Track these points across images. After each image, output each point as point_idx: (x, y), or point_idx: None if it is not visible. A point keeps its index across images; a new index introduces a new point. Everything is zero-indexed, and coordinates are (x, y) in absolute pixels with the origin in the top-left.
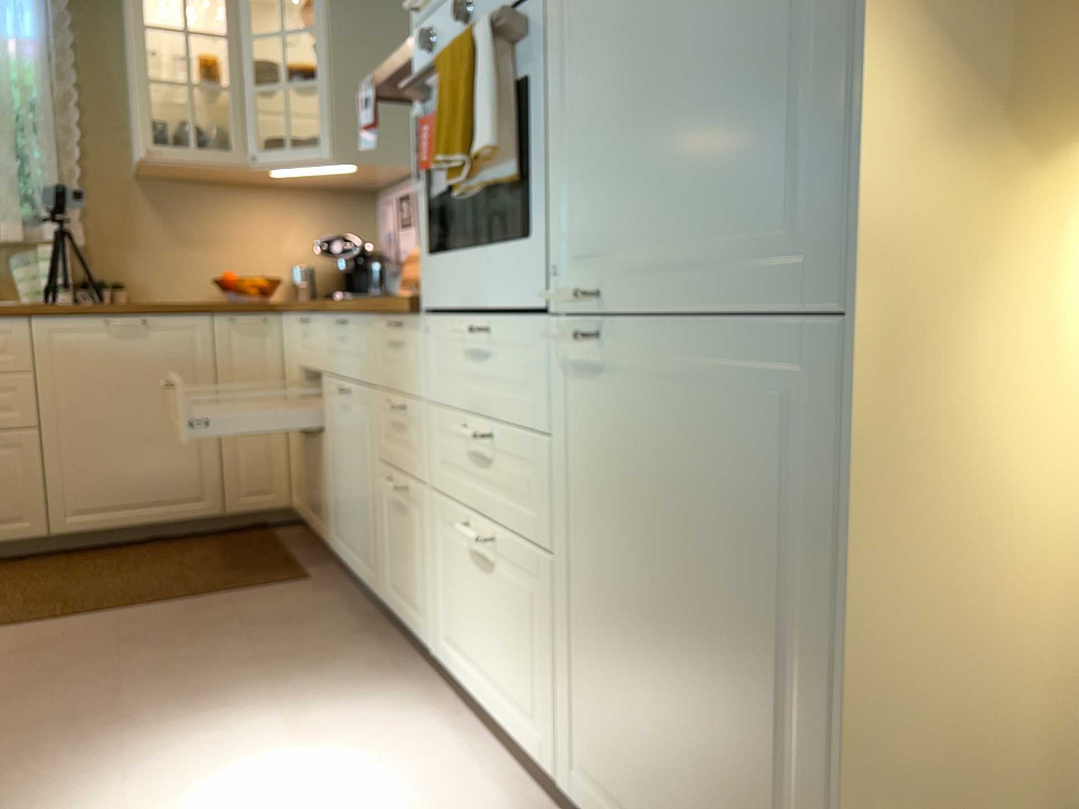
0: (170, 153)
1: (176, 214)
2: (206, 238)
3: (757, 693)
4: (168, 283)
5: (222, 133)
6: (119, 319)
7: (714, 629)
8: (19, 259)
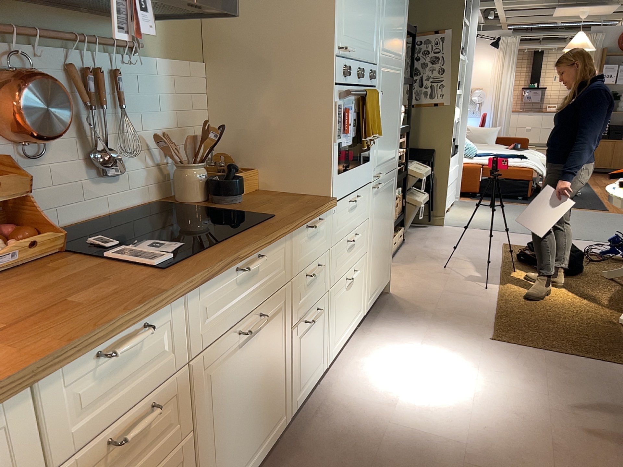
0: None
1: None
2: None
3: (388, 234)
4: None
5: None
6: None
7: (386, 229)
8: None
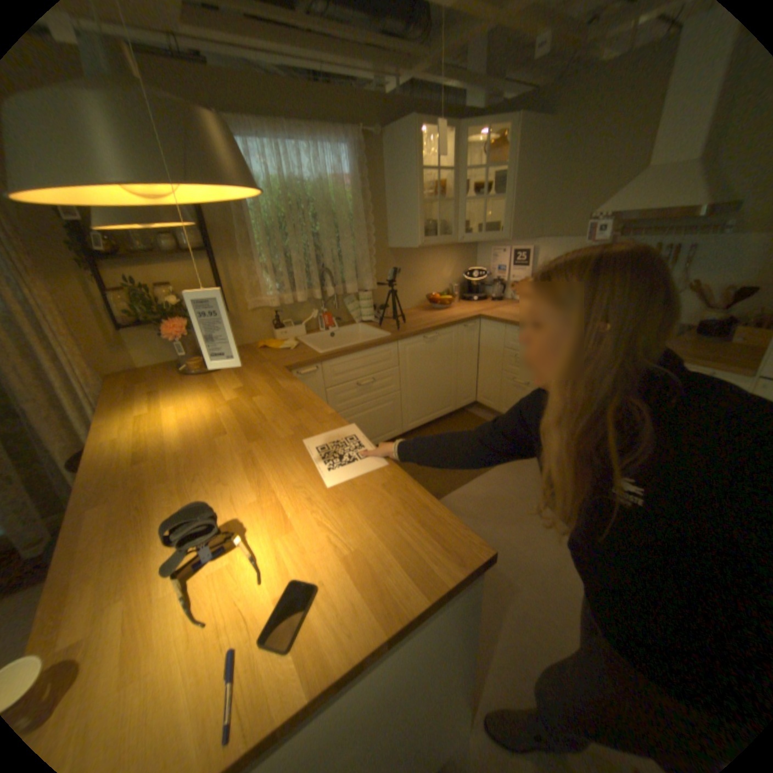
0: (430, 242)
1: (404, 266)
2: (415, 276)
3: None
4: (401, 301)
5: (444, 226)
6: (428, 335)
7: None
8: (349, 301)
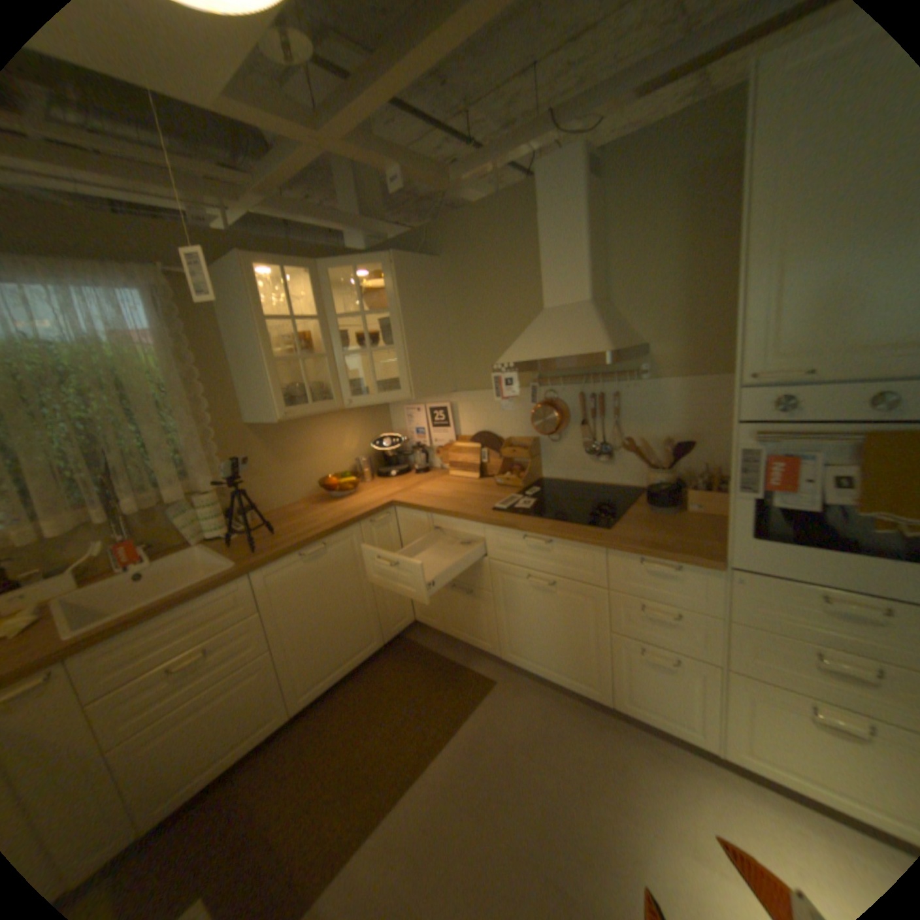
0: (297, 412)
1: (276, 444)
2: (298, 455)
3: None
4: (280, 493)
5: (320, 388)
6: (307, 549)
7: None
8: (175, 511)
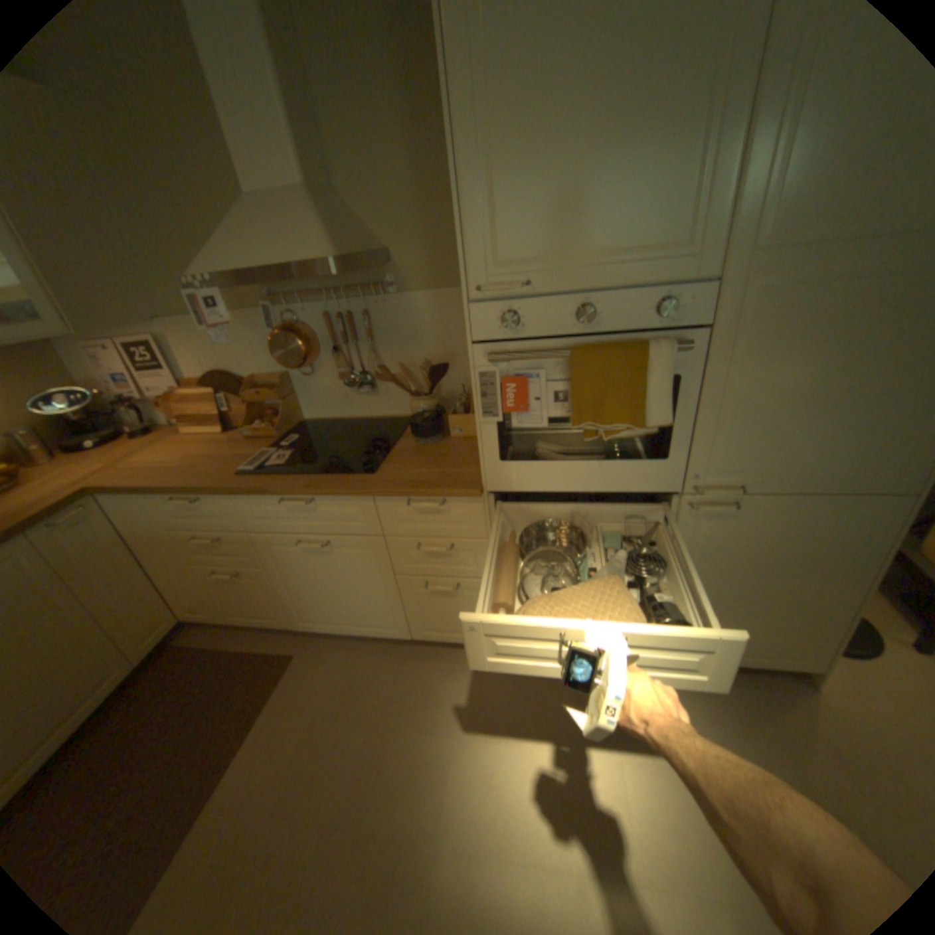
0: None
1: None
2: None
3: (812, 601)
4: None
5: None
6: None
7: (790, 589)
8: None
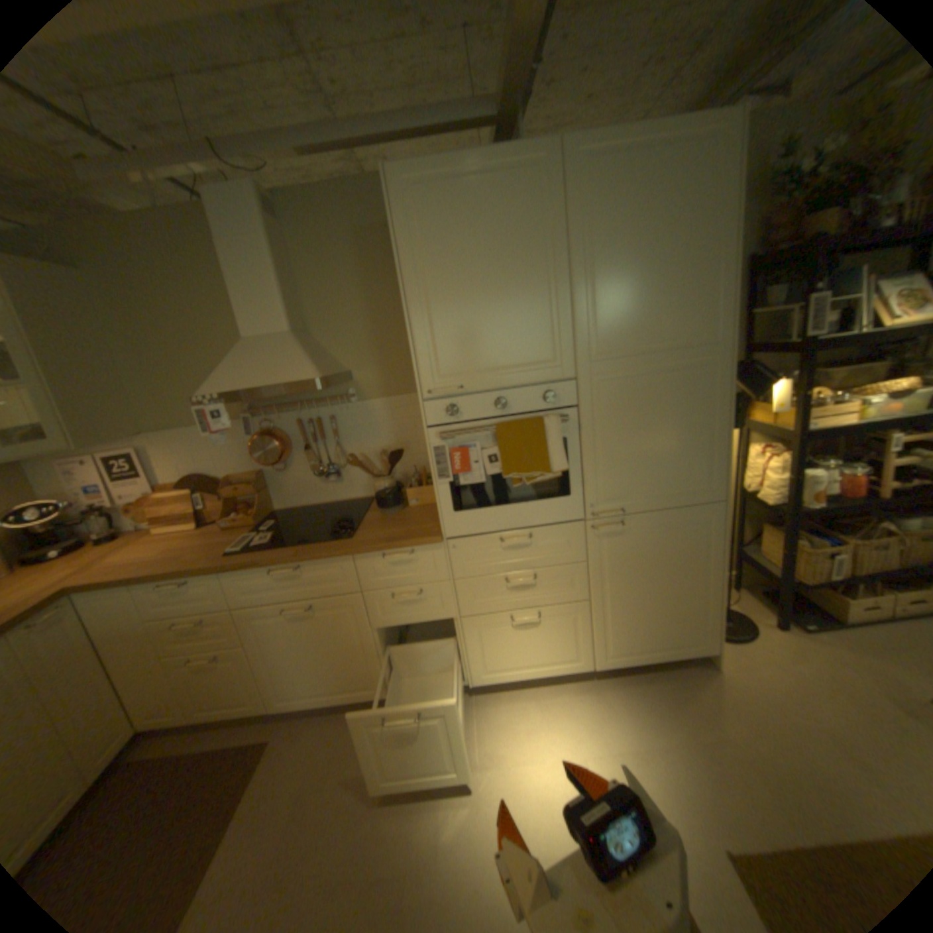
0: None
1: None
2: None
3: (691, 591)
4: None
5: None
6: None
7: (674, 584)
8: None
